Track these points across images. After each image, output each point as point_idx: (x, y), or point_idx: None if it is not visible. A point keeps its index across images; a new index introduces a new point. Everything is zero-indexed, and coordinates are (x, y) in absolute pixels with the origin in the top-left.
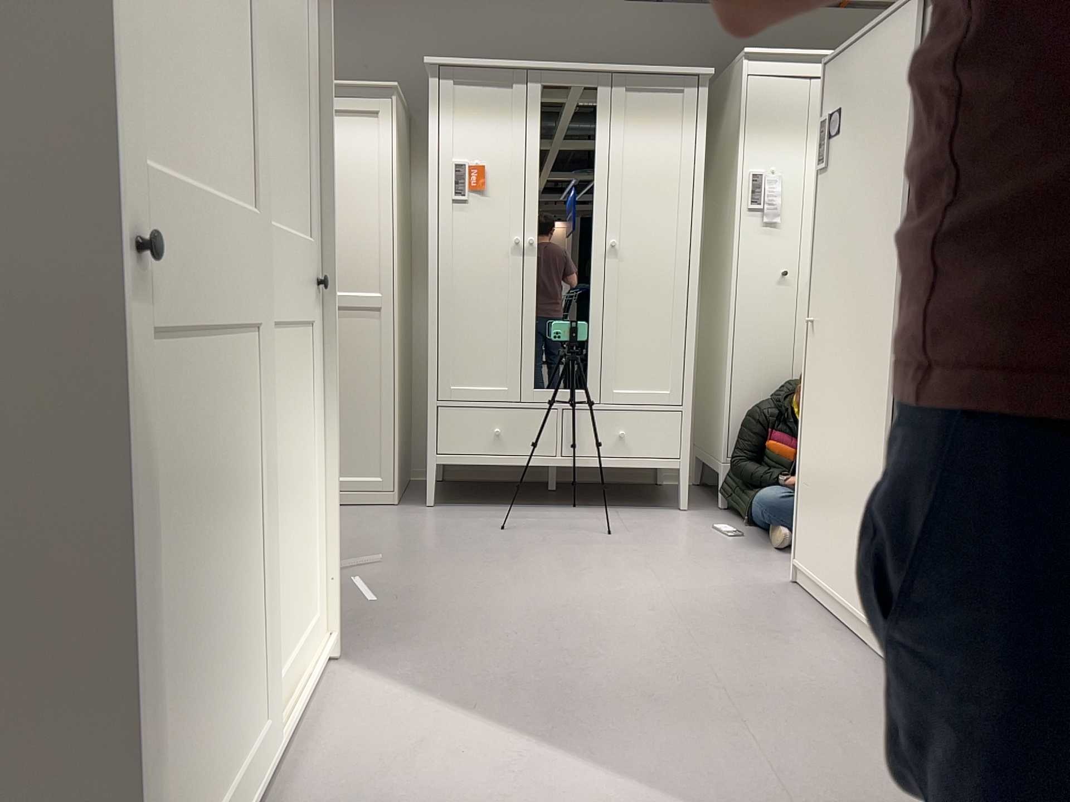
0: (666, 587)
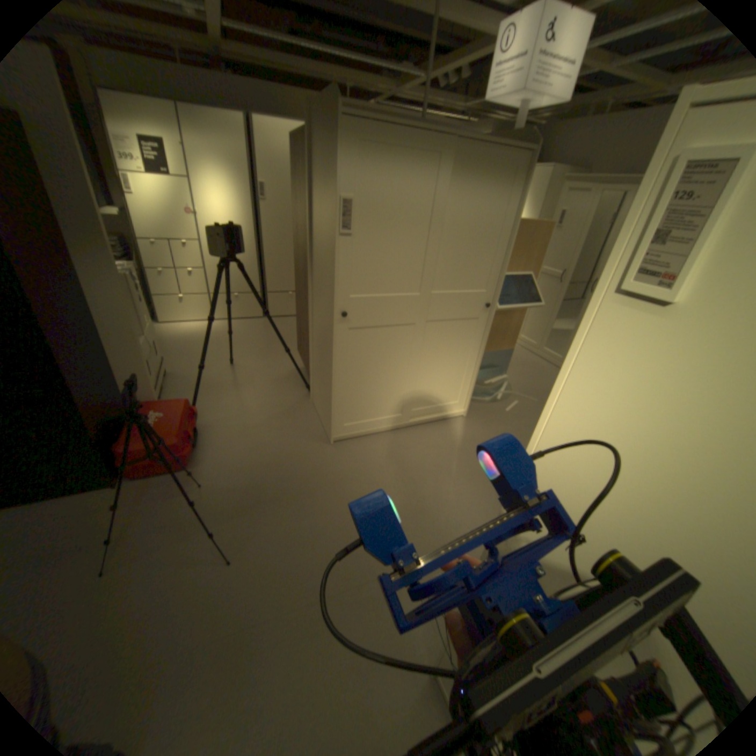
0: None
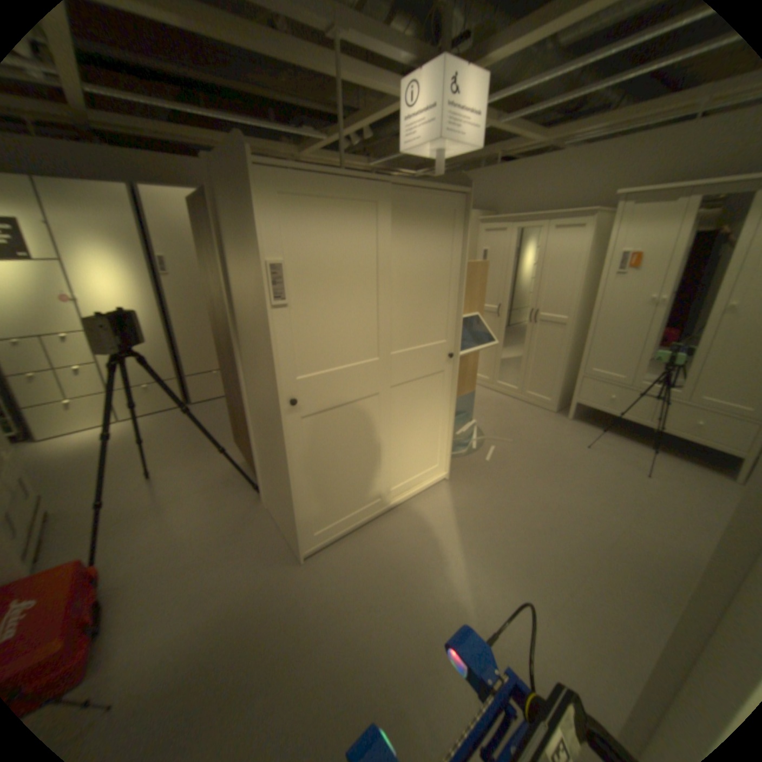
0: (636, 525)
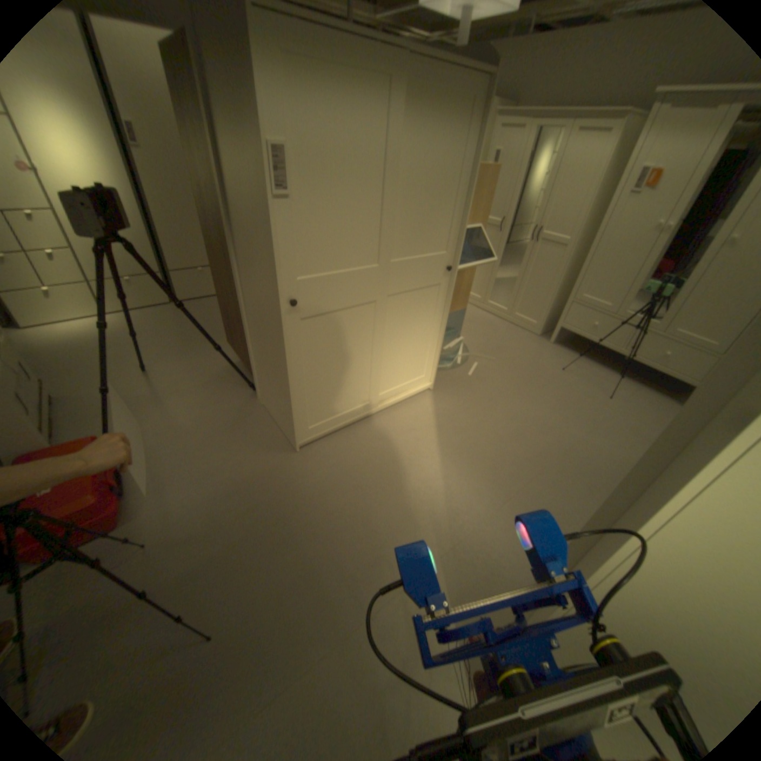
0: (589, 436)
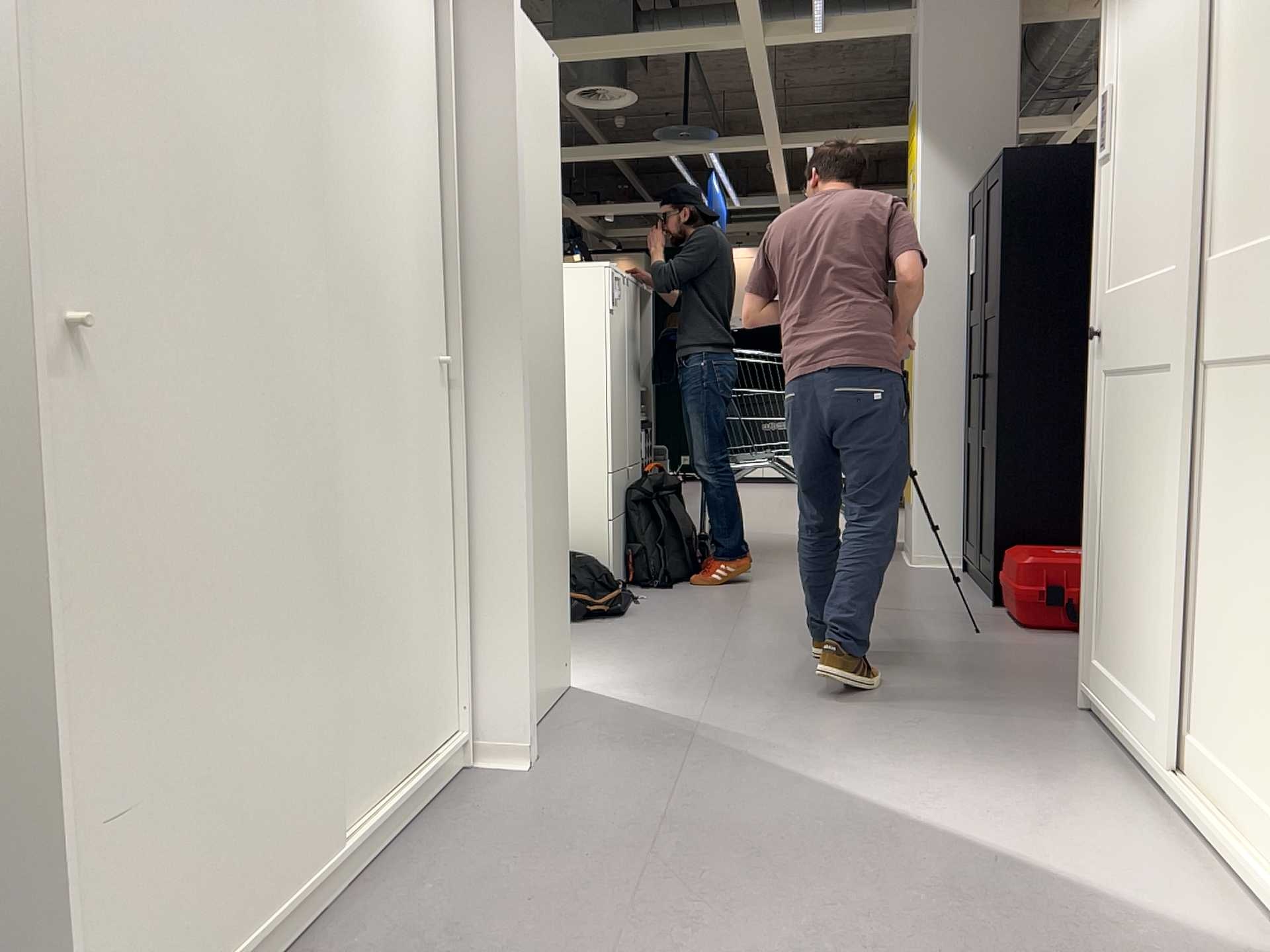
0: None
